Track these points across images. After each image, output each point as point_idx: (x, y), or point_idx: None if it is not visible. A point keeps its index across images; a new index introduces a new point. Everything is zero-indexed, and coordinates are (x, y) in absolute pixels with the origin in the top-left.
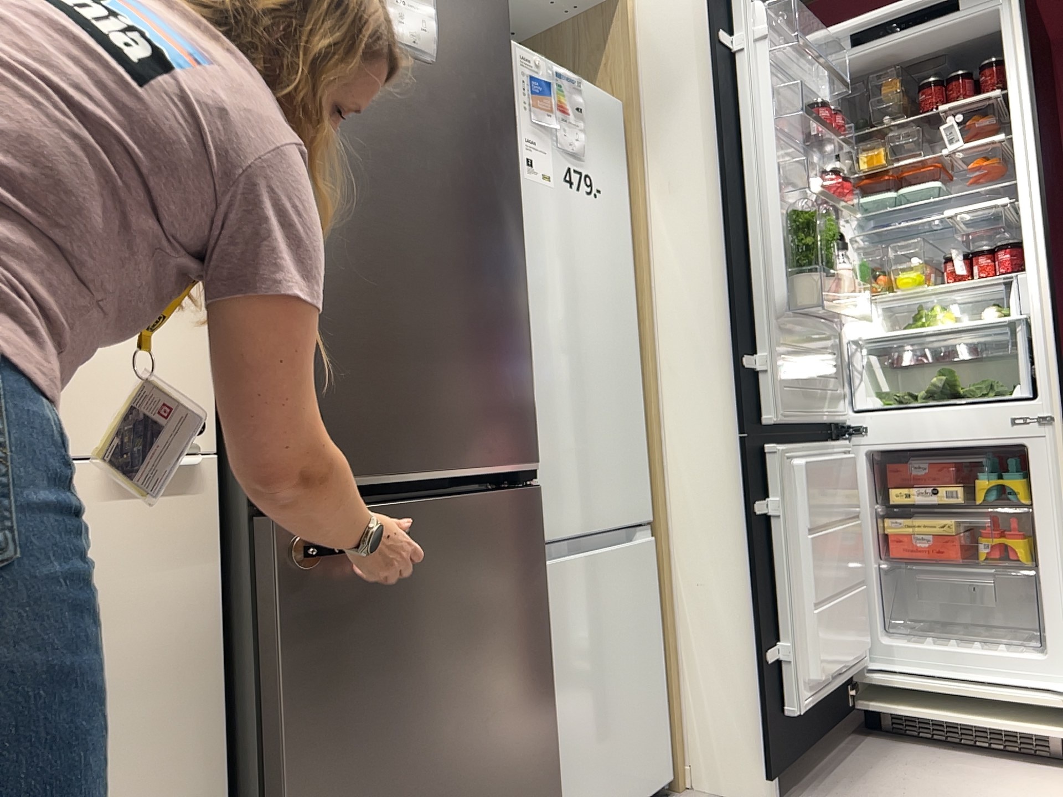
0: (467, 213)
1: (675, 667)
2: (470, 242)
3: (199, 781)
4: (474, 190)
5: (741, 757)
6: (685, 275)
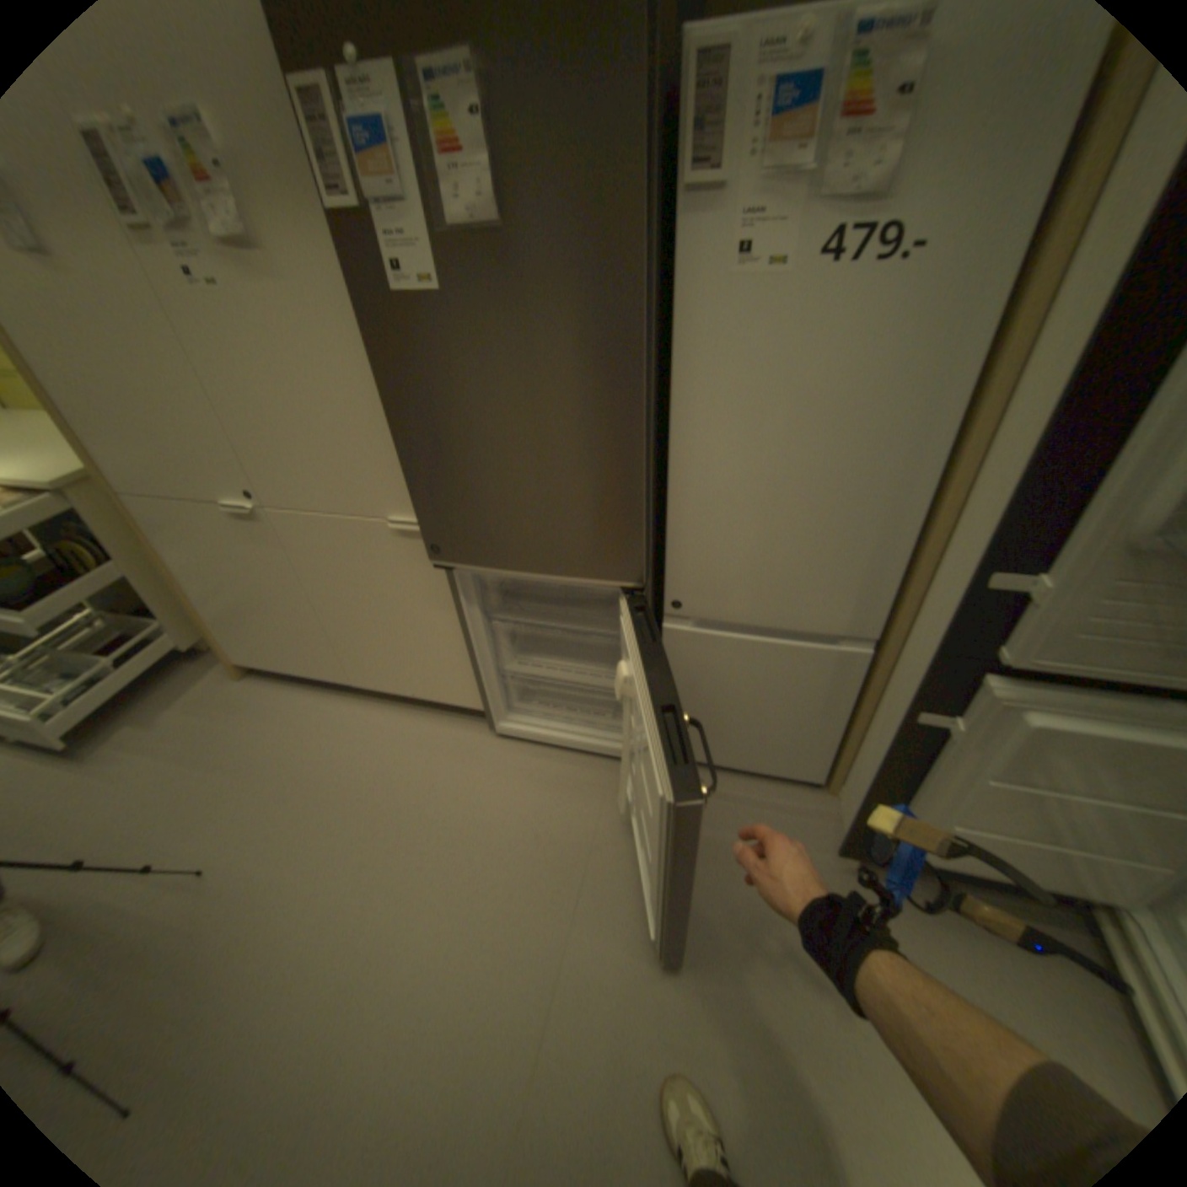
0: (557, 385)
1: (855, 736)
2: (562, 411)
3: (458, 637)
4: (566, 359)
5: (852, 822)
6: (1041, 397)
